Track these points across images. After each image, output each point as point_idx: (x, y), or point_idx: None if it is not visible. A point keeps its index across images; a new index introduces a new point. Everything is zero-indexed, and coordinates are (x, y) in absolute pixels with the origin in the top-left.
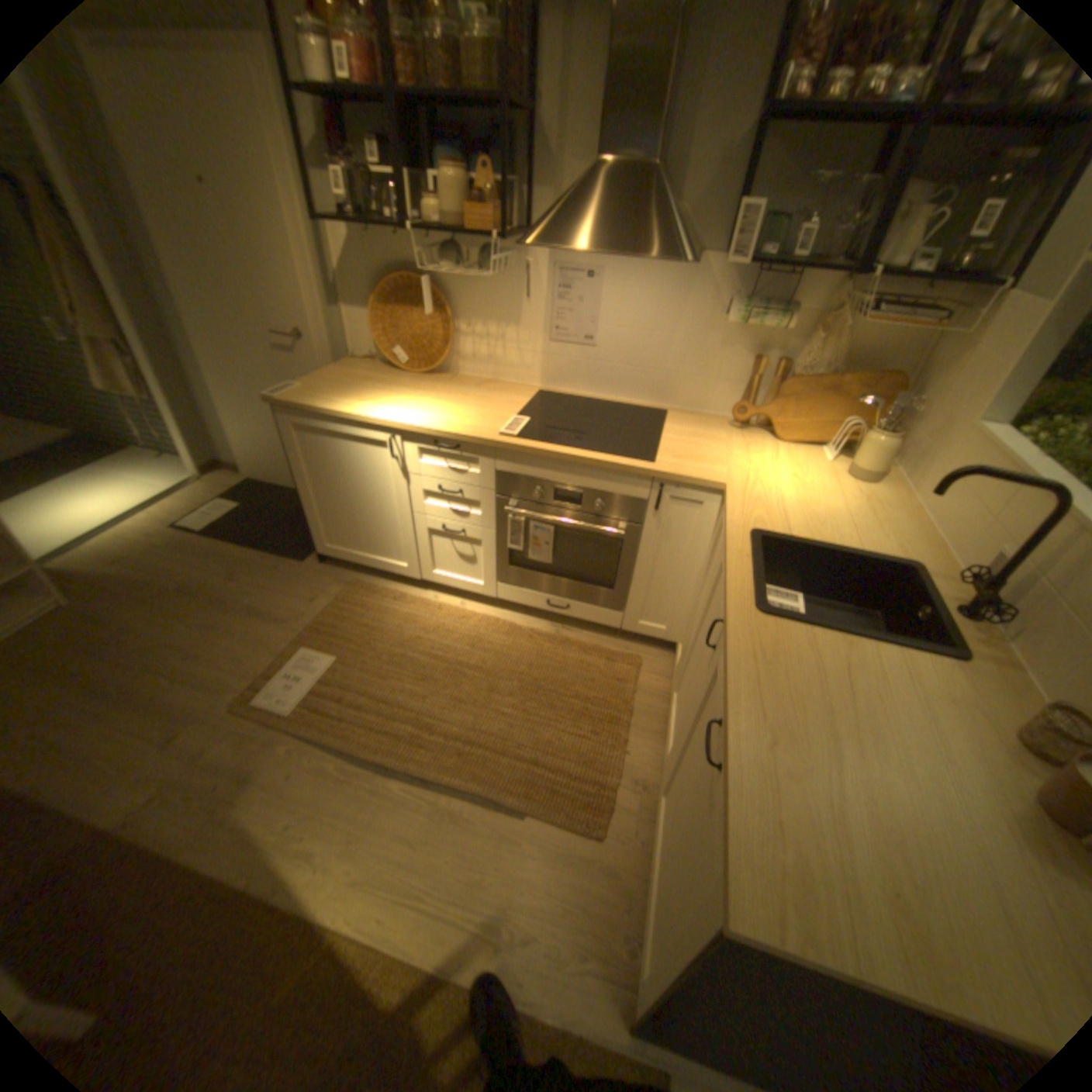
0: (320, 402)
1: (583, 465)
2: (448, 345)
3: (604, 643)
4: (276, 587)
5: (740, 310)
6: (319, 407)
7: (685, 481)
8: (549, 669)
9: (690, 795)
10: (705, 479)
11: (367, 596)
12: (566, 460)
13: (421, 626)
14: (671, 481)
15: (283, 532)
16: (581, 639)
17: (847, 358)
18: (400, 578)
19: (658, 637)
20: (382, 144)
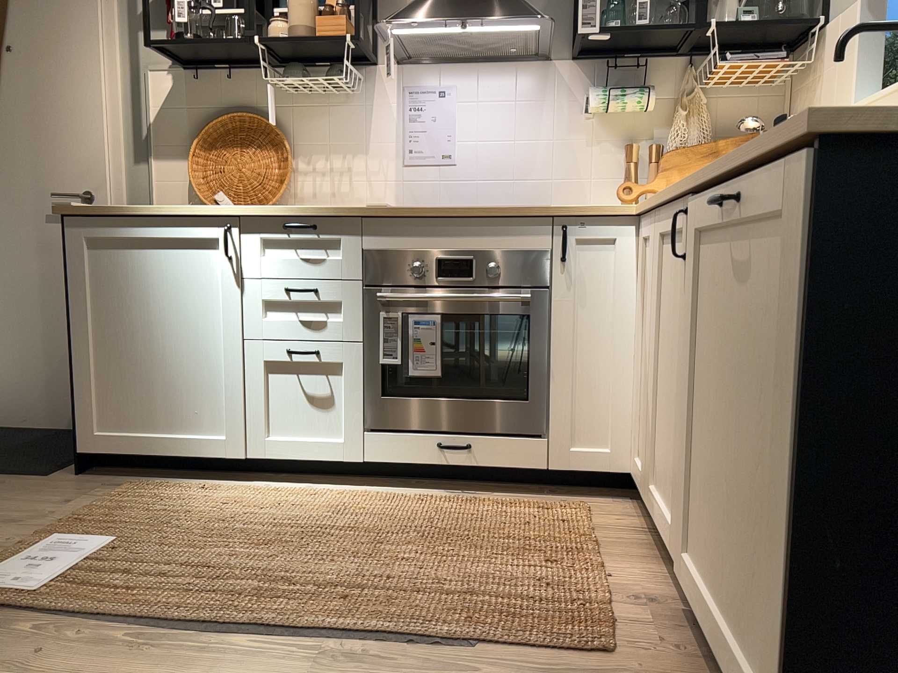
0: (131, 207)
1: (471, 218)
2: (281, 183)
3: (532, 501)
4: (2, 499)
5: (597, 103)
6: (130, 207)
7: (591, 212)
8: (462, 523)
9: (730, 390)
10: (612, 207)
11: (157, 492)
12: (450, 215)
13: (251, 507)
14: (575, 217)
15: (11, 457)
16: (496, 500)
17: (711, 136)
18: (207, 478)
19: (605, 469)
20: (219, 5)
